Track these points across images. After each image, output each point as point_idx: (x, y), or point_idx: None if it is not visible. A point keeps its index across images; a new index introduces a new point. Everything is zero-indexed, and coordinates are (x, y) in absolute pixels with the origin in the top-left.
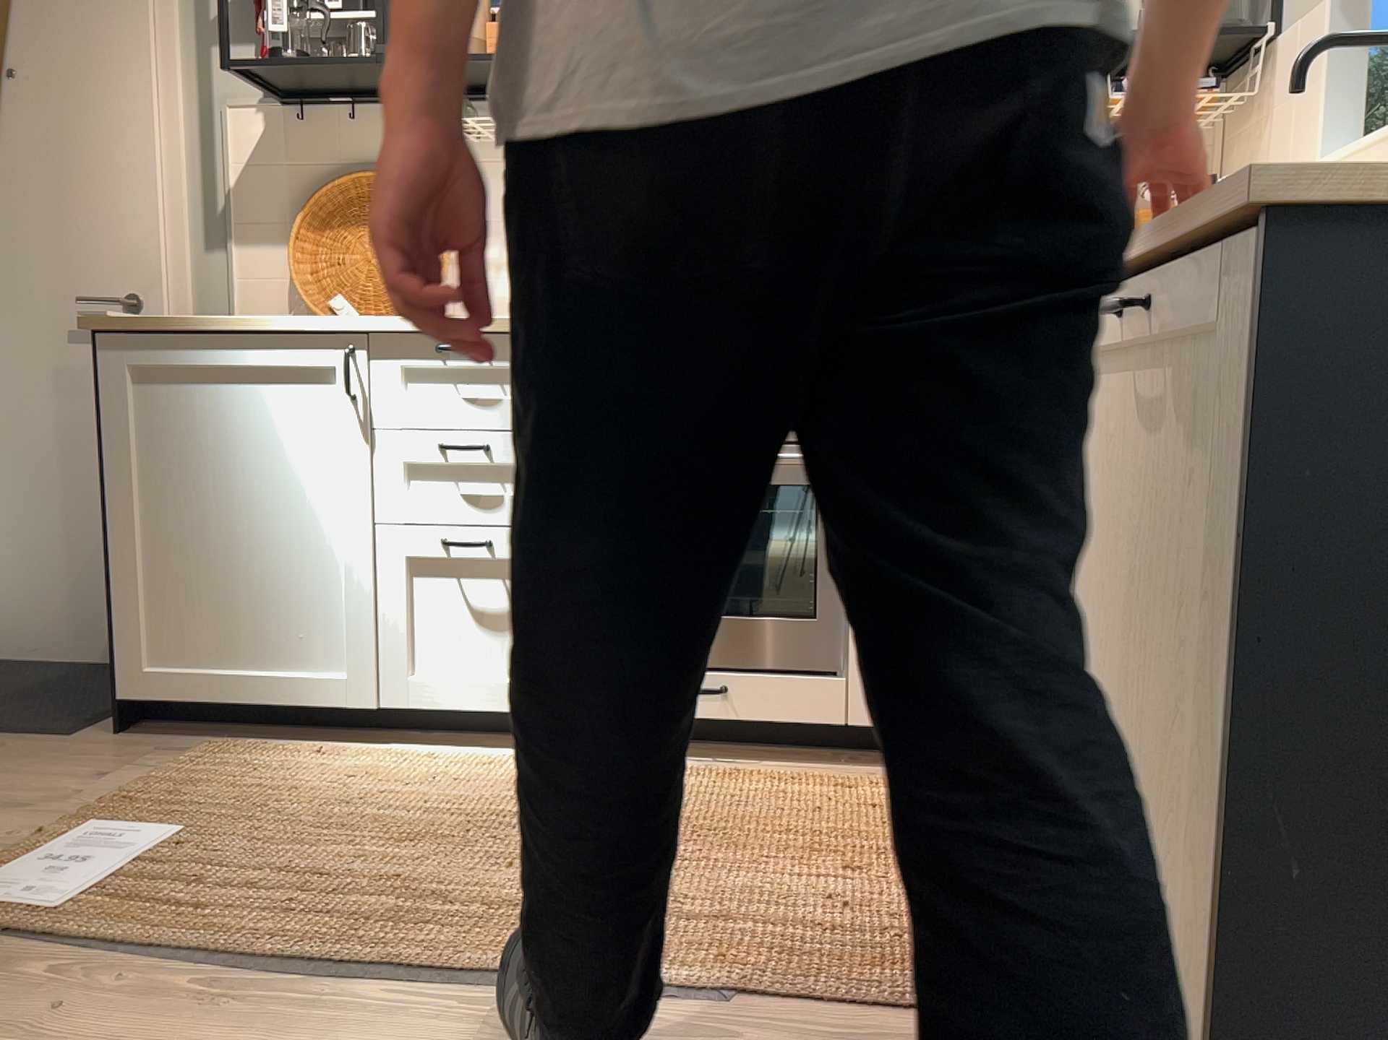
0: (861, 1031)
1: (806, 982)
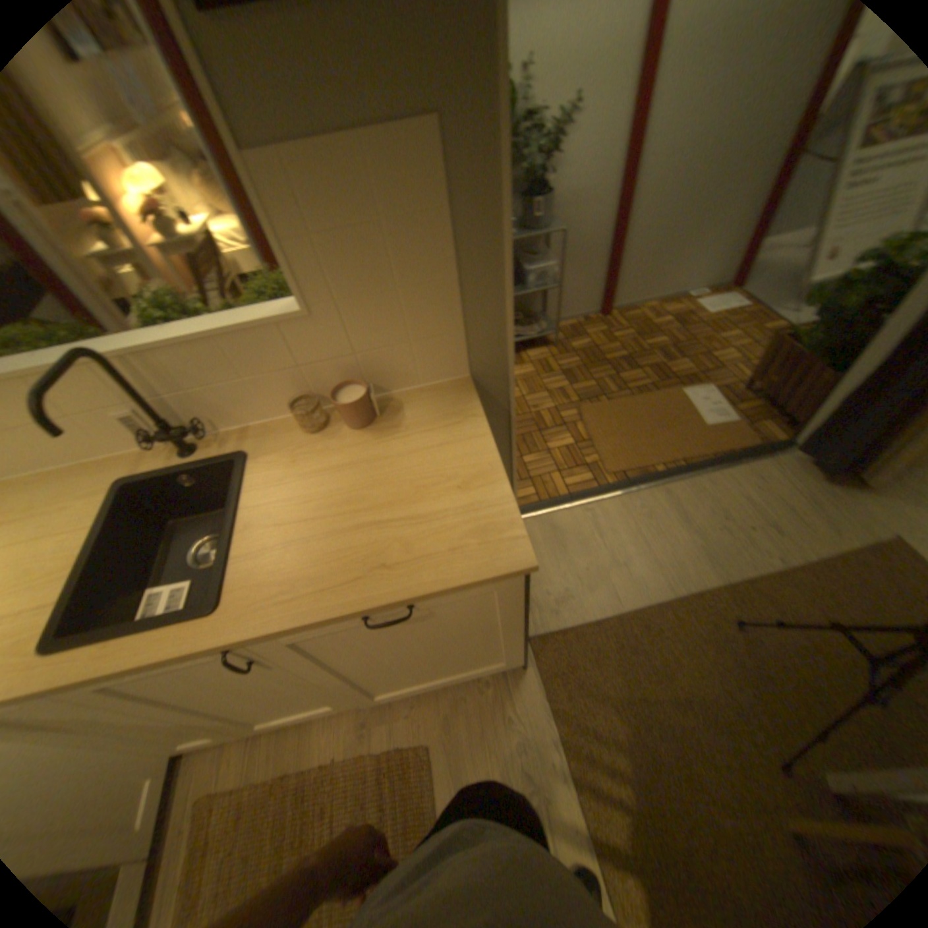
0: (441, 792)
1: (417, 826)
